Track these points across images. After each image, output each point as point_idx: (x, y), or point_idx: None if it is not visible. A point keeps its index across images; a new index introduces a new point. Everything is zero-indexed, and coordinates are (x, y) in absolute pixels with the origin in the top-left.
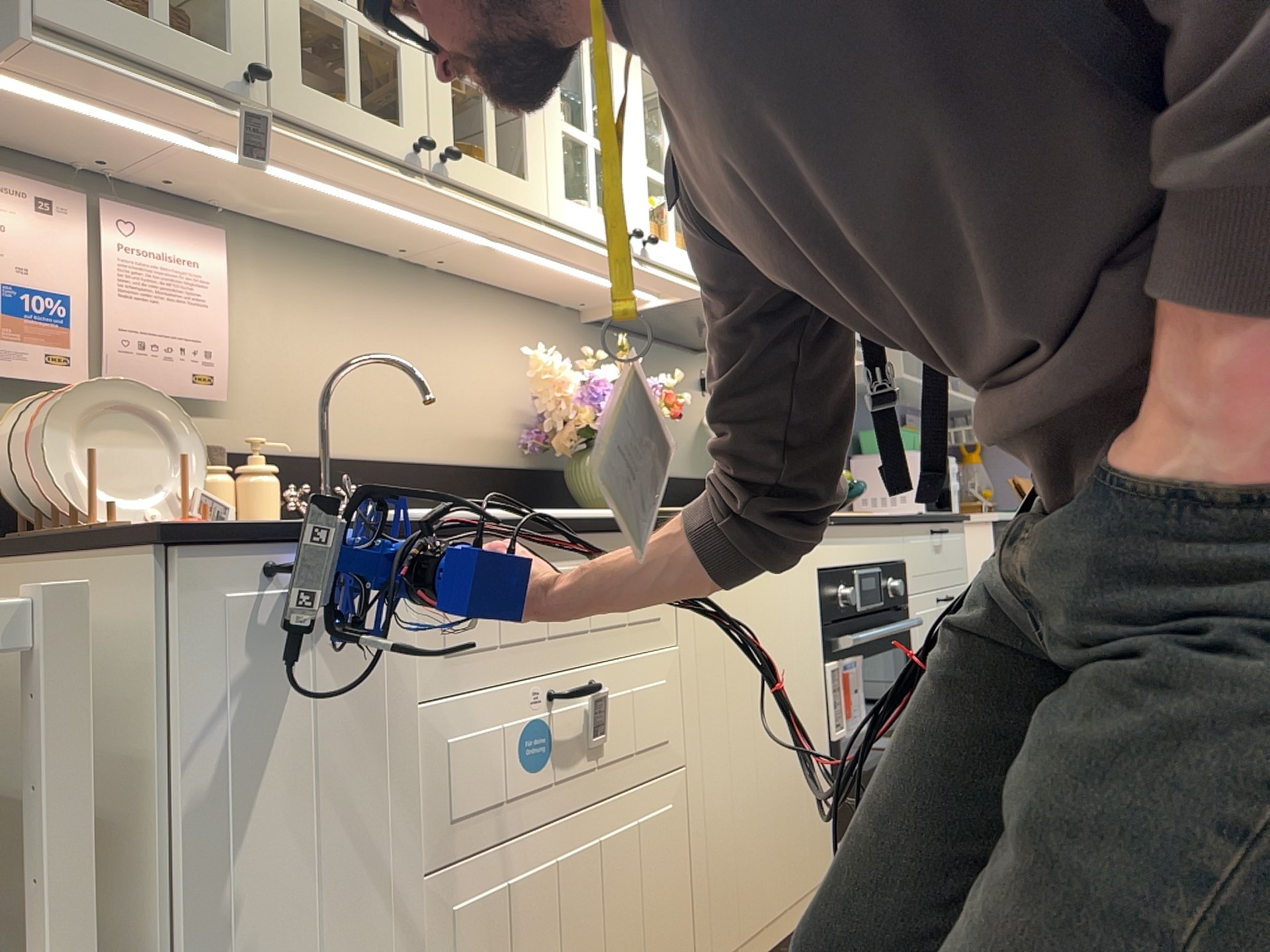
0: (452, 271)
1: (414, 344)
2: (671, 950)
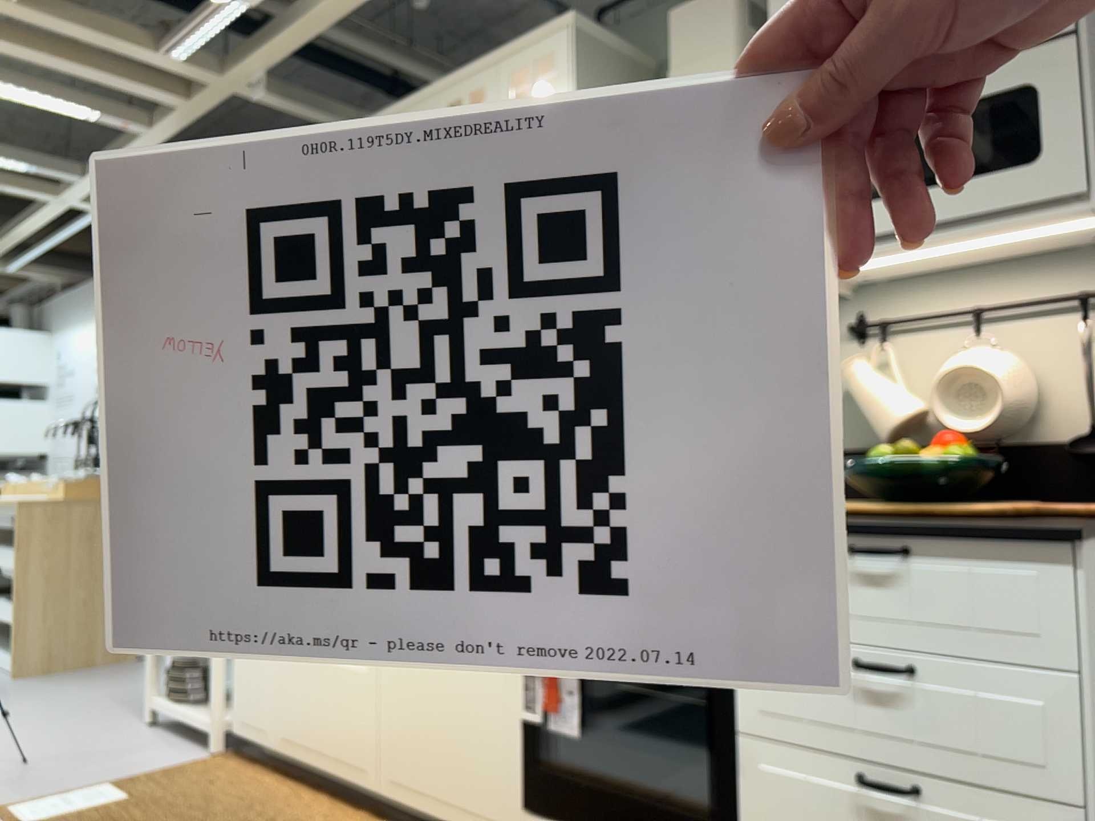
0: None
1: None
2: (362, 745)
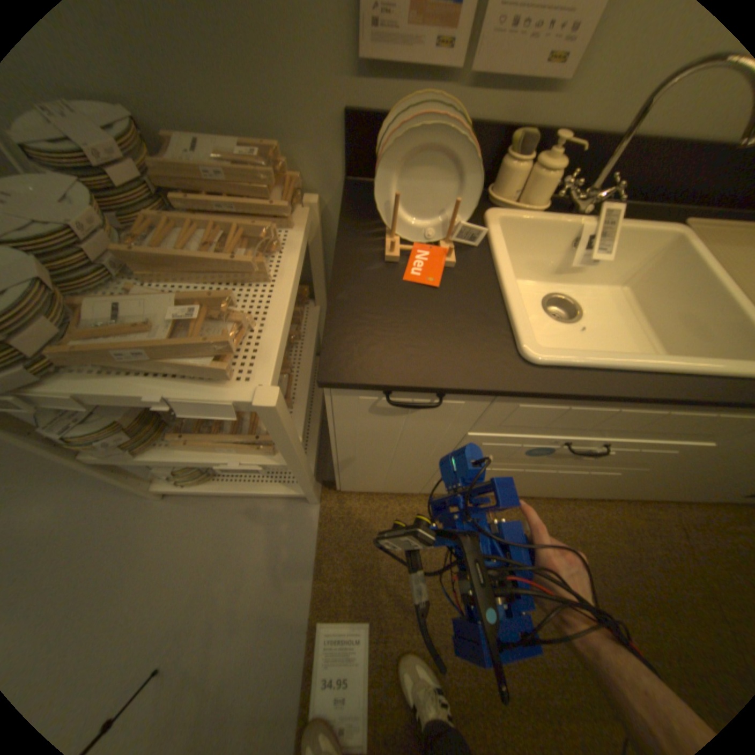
0: None
1: None
2: (574, 492)
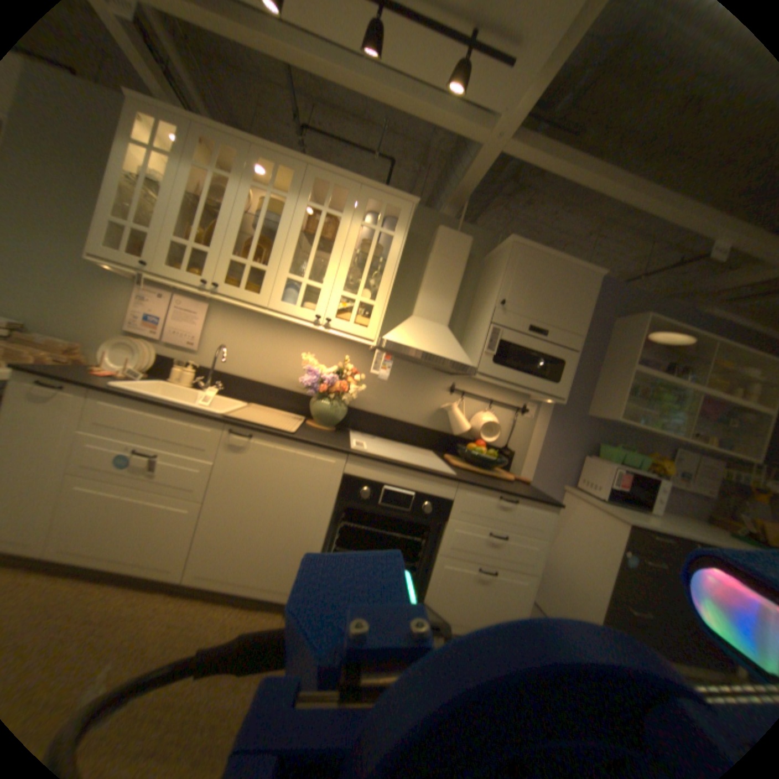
0: (297, 326)
1: (274, 347)
2: (167, 558)
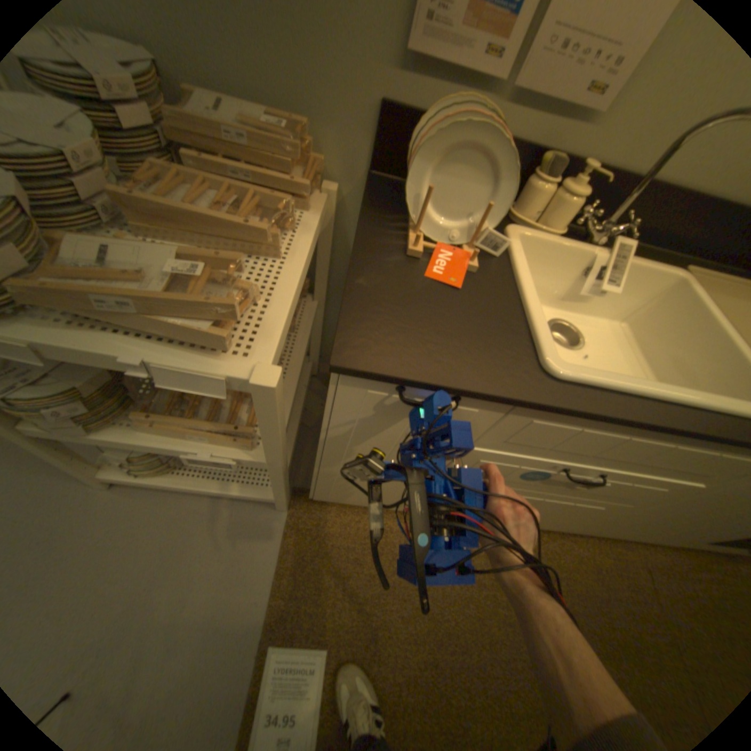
0: None
1: None
2: (553, 524)
